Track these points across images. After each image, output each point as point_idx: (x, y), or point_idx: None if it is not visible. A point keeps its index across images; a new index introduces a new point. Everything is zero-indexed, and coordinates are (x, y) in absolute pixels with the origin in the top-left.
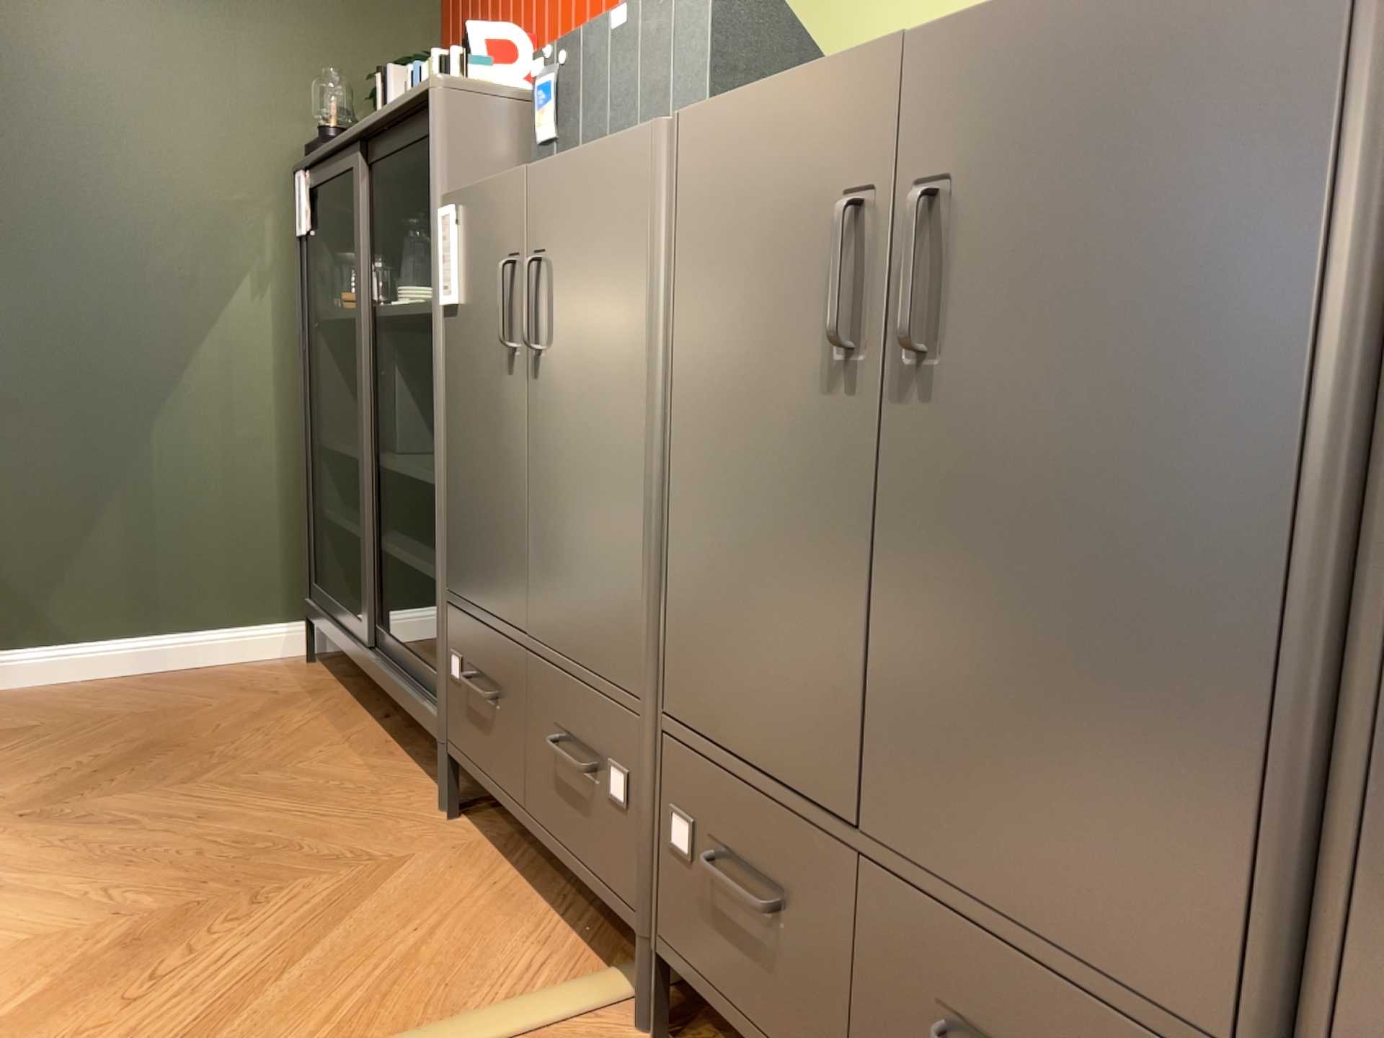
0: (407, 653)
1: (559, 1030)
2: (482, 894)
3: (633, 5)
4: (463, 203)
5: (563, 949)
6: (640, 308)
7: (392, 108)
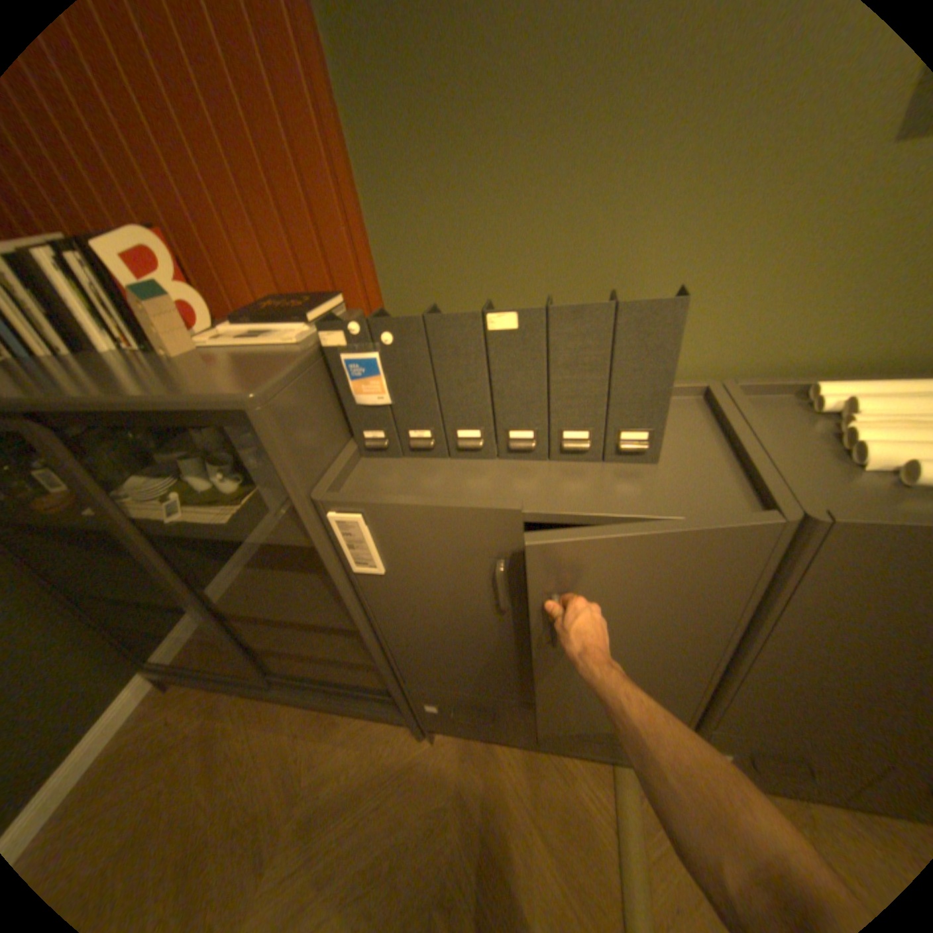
0: (326, 689)
1: (647, 821)
2: (516, 777)
3: (531, 310)
4: (374, 511)
5: (583, 772)
6: (729, 608)
7: (120, 401)
